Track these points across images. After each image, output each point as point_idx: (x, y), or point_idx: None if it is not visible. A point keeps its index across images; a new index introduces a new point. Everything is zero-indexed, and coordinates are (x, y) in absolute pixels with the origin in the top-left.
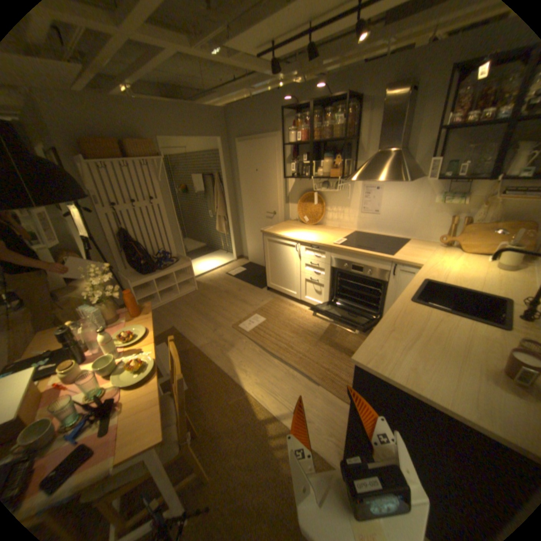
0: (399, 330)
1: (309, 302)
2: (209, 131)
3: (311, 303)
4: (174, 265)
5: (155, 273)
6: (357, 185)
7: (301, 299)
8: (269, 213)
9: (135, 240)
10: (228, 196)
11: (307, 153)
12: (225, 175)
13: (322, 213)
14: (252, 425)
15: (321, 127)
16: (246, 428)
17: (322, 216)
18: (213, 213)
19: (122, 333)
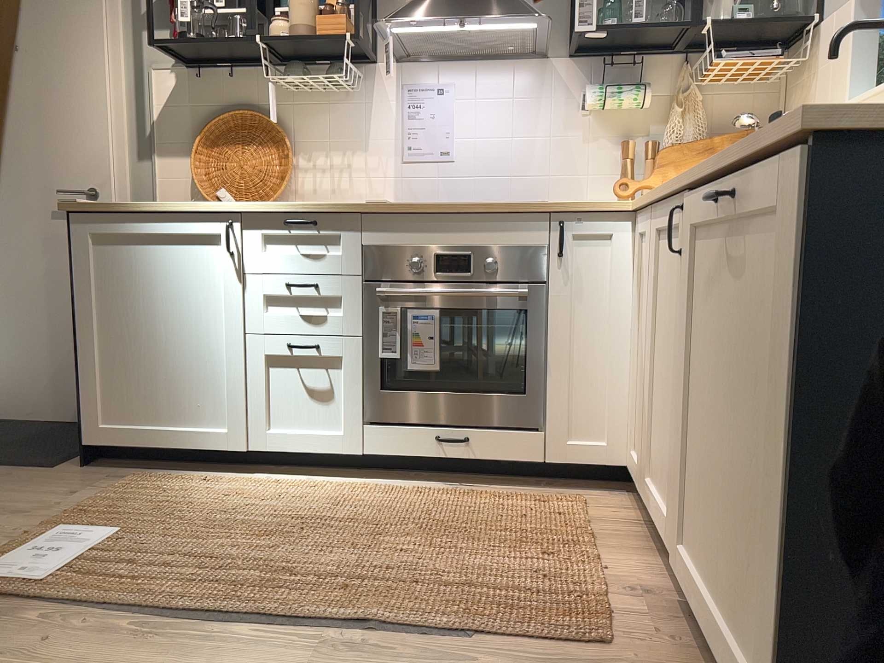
0: None
1: (286, 450)
2: None
3: (294, 450)
4: None
5: None
6: (385, 86)
7: (251, 449)
8: (75, 193)
9: None
10: None
11: None
12: None
13: (284, 172)
14: None
15: None
16: None
17: (286, 178)
18: None
19: None
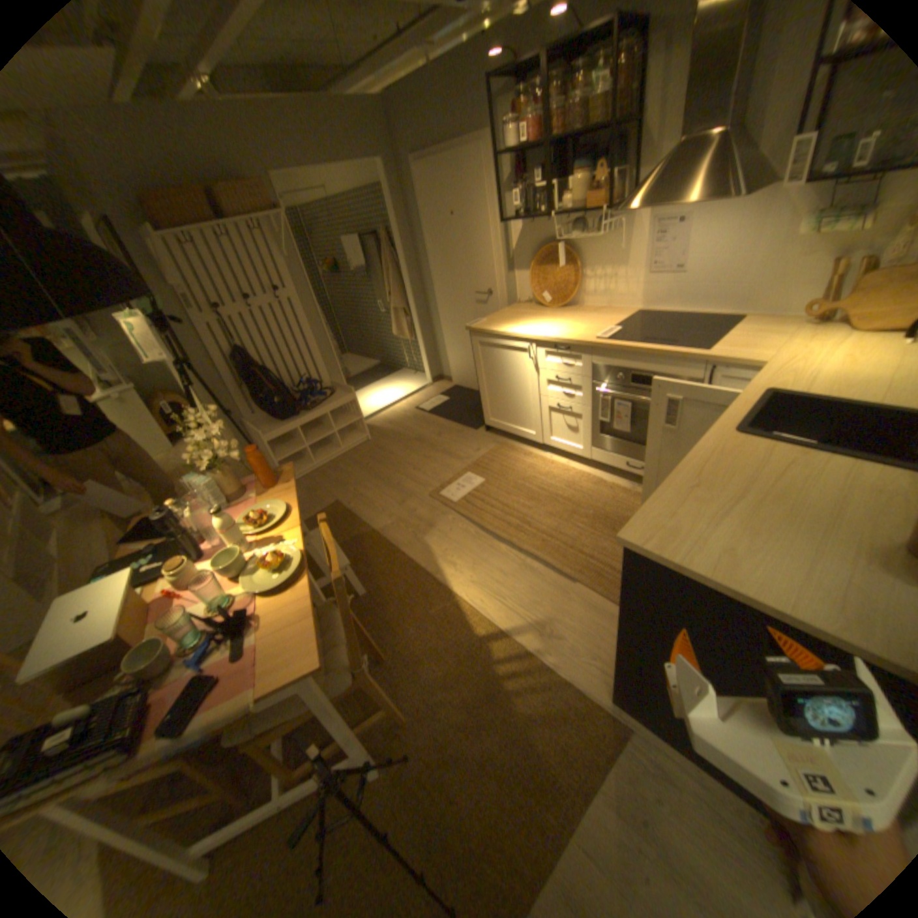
0: (708, 483)
1: (557, 447)
2: (361, 147)
3: (561, 448)
4: (328, 400)
5: (299, 415)
6: (642, 218)
7: (544, 442)
8: (481, 294)
9: (260, 364)
10: (408, 270)
11: (543, 165)
12: (397, 231)
13: (576, 282)
14: (468, 643)
15: (566, 105)
16: (458, 648)
17: (576, 287)
18: (384, 304)
19: (252, 512)
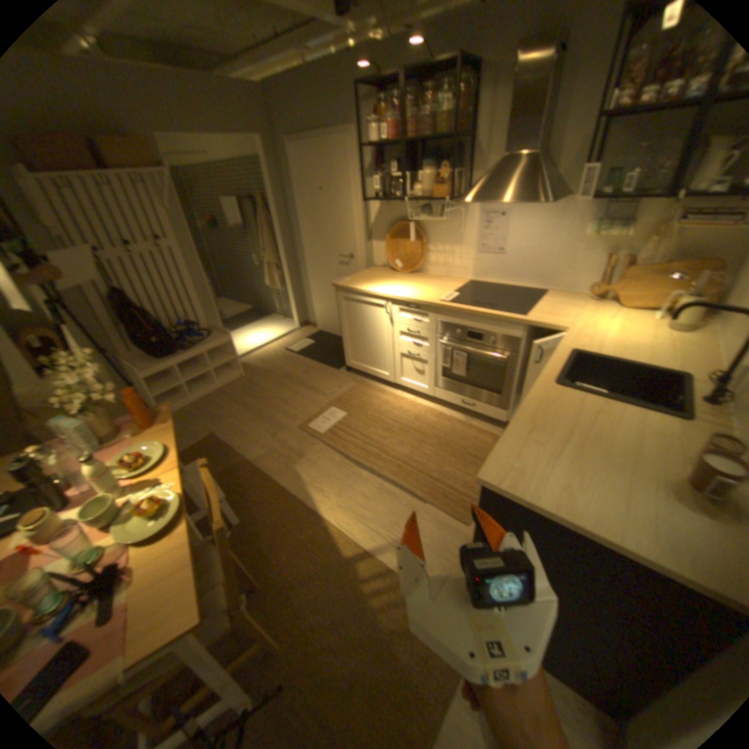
0: (540, 428)
1: (406, 386)
2: (239, 123)
3: (408, 387)
4: (203, 340)
5: (174, 354)
6: (472, 210)
7: (395, 382)
8: (343, 256)
9: (135, 305)
10: (279, 231)
11: (396, 159)
12: (271, 197)
13: (421, 254)
14: (335, 565)
15: (416, 115)
16: (326, 570)
17: (421, 258)
18: (257, 258)
19: (124, 455)
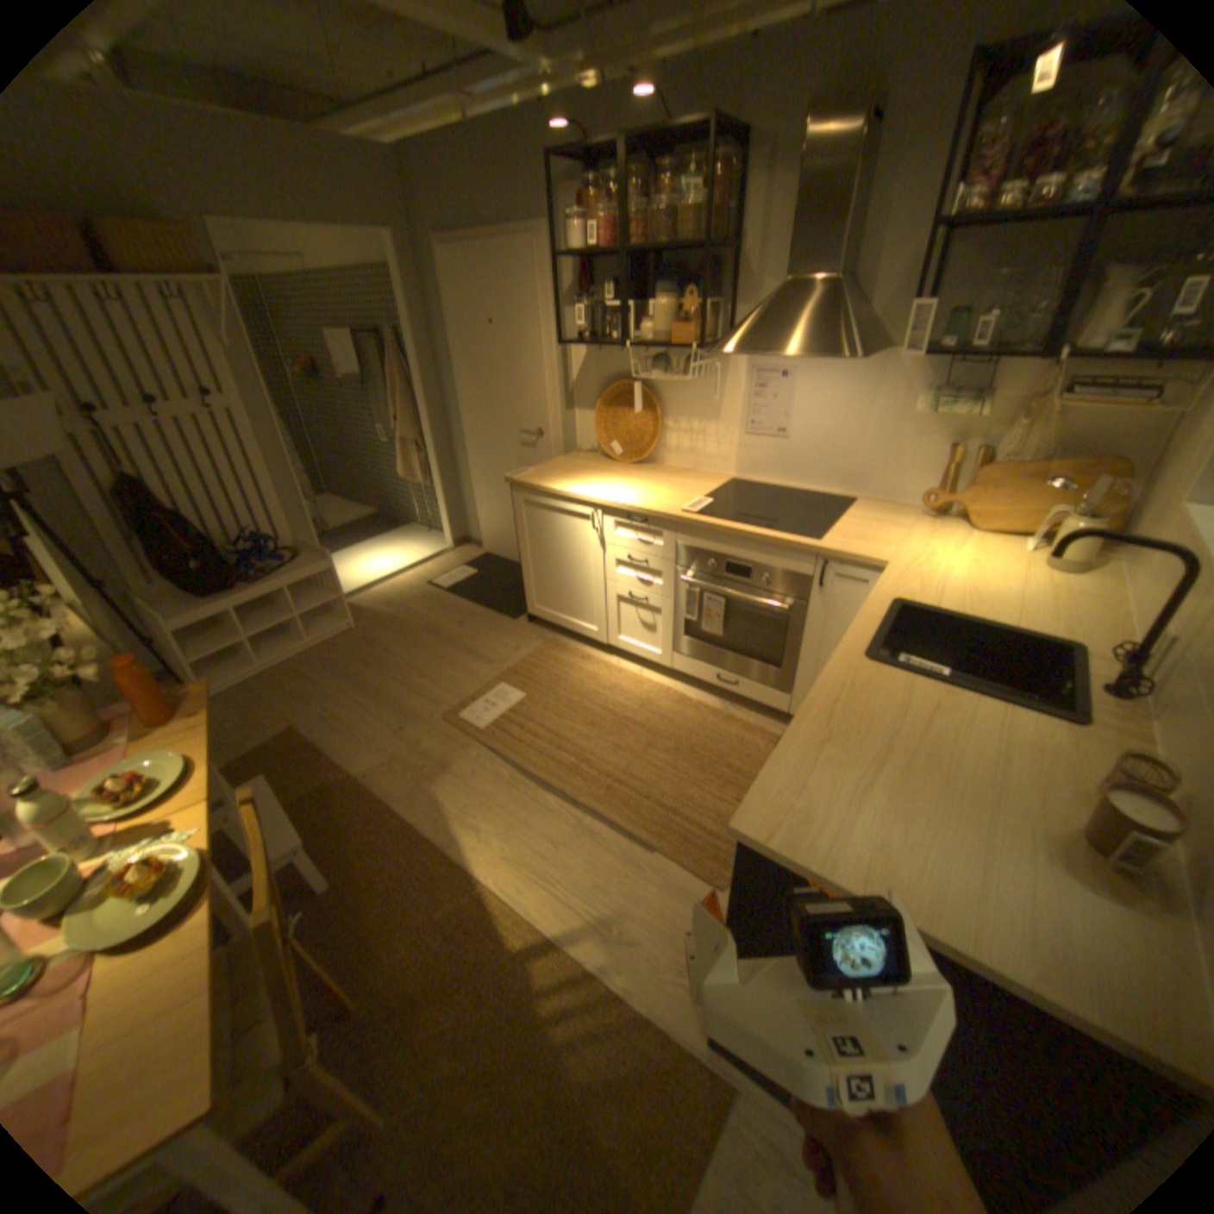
0: (842, 735)
1: (628, 650)
2: (362, 212)
3: (632, 651)
4: (287, 567)
5: (235, 591)
6: (738, 366)
7: (609, 643)
8: (528, 434)
9: (169, 507)
10: (425, 389)
11: (616, 280)
12: (412, 334)
13: (656, 434)
14: (495, 965)
15: (648, 211)
16: (479, 975)
17: (655, 441)
18: (387, 432)
19: (116, 775)
